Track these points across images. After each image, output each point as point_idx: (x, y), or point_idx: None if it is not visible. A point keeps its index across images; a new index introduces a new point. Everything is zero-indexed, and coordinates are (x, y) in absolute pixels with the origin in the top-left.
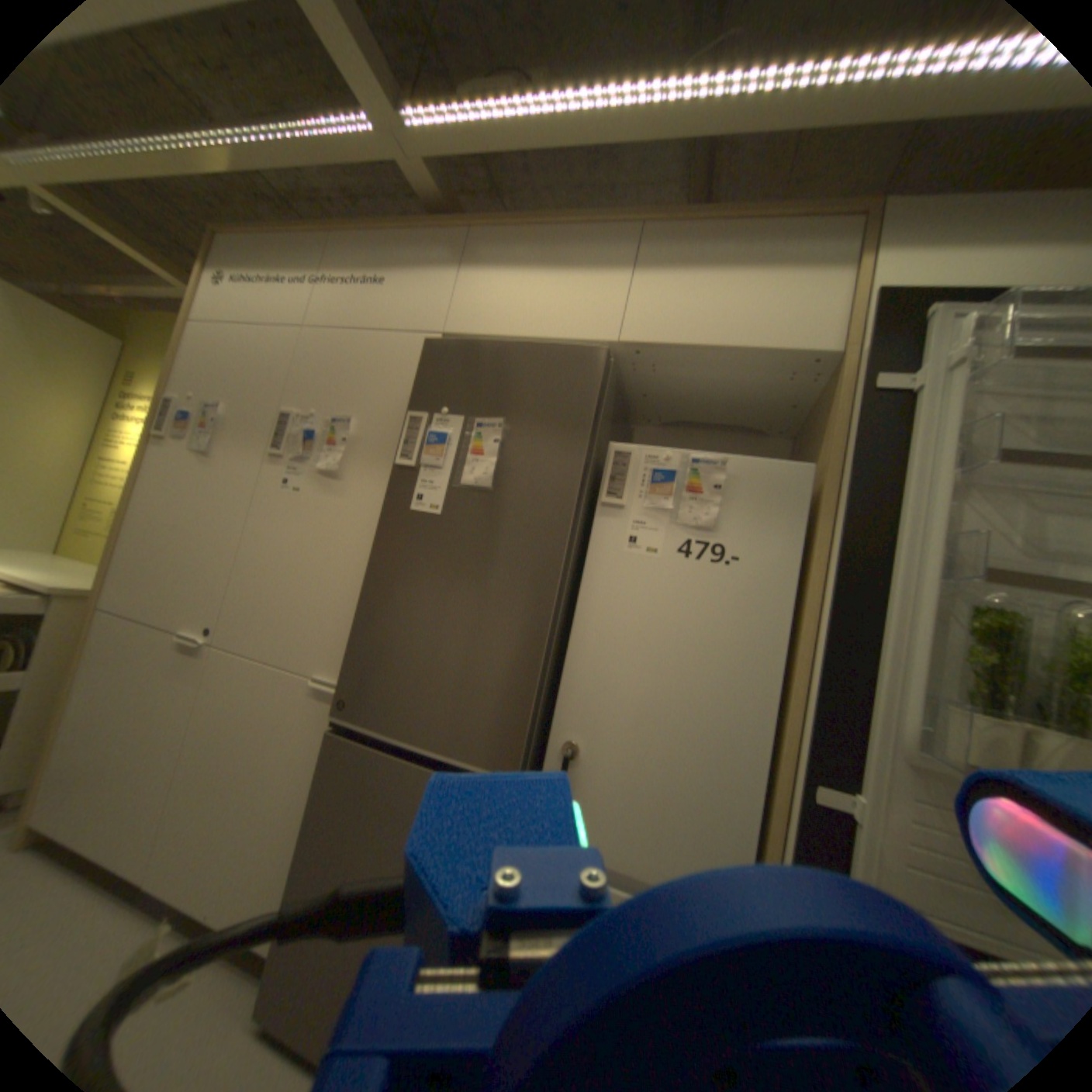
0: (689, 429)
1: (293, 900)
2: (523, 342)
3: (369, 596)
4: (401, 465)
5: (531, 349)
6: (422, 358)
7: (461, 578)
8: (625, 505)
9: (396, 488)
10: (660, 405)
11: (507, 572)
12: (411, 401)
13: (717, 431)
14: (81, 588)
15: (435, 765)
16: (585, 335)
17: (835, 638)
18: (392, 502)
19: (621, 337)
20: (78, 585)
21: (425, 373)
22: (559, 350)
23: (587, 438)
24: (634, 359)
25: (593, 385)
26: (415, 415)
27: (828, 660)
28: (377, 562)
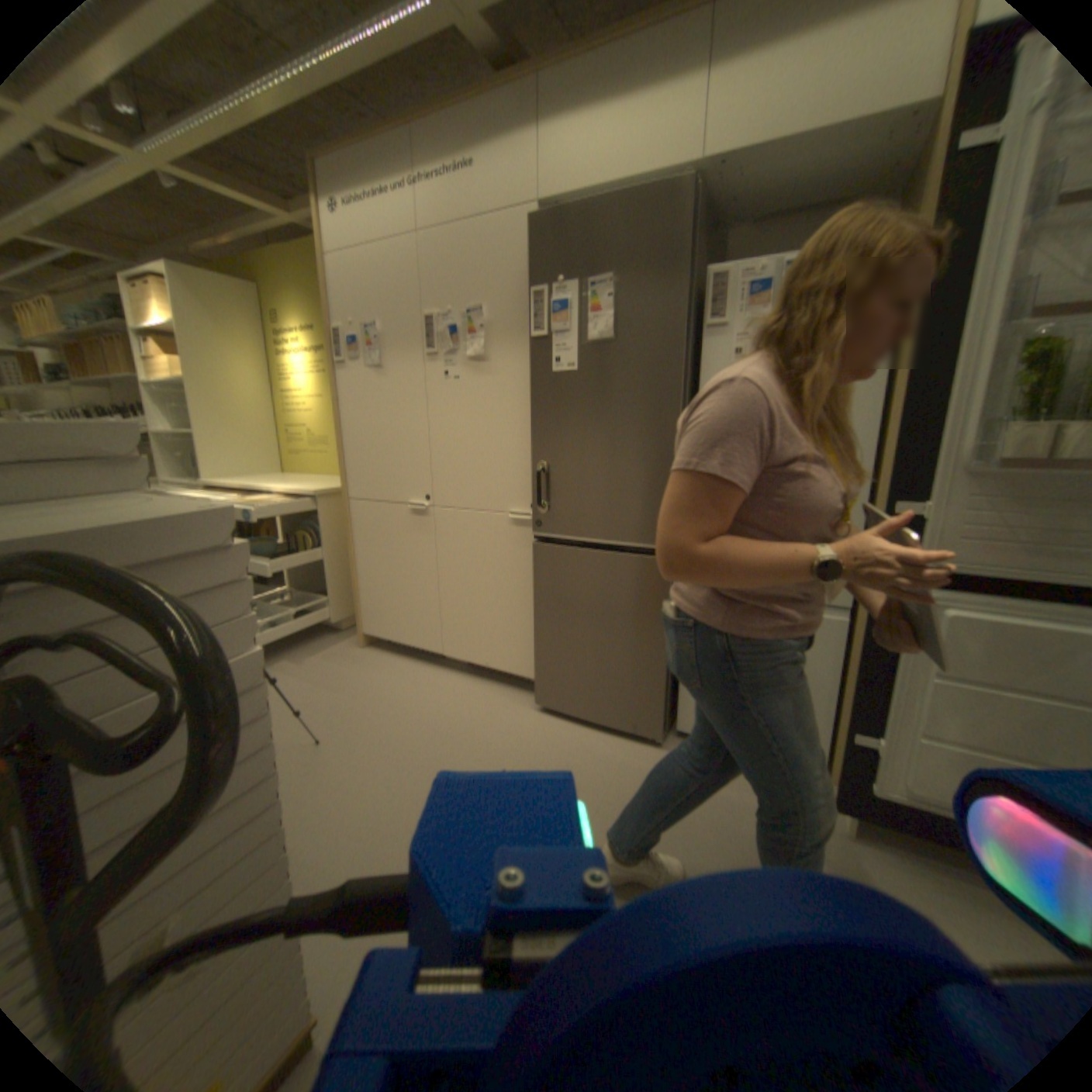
0: (786, 216)
1: (539, 641)
2: (615, 190)
3: (537, 444)
4: (535, 335)
5: (623, 195)
6: (528, 232)
7: (603, 415)
8: (728, 321)
9: (532, 355)
10: (752, 202)
11: (638, 402)
12: (529, 275)
13: (816, 209)
14: (326, 487)
15: (611, 549)
16: (669, 160)
17: (918, 393)
18: (532, 368)
19: (705, 151)
20: (322, 486)
21: (535, 246)
22: (649, 188)
23: (687, 269)
24: (720, 168)
25: (686, 215)
26: (532, 286)
27: (913, 412)
28: (532, 419)
